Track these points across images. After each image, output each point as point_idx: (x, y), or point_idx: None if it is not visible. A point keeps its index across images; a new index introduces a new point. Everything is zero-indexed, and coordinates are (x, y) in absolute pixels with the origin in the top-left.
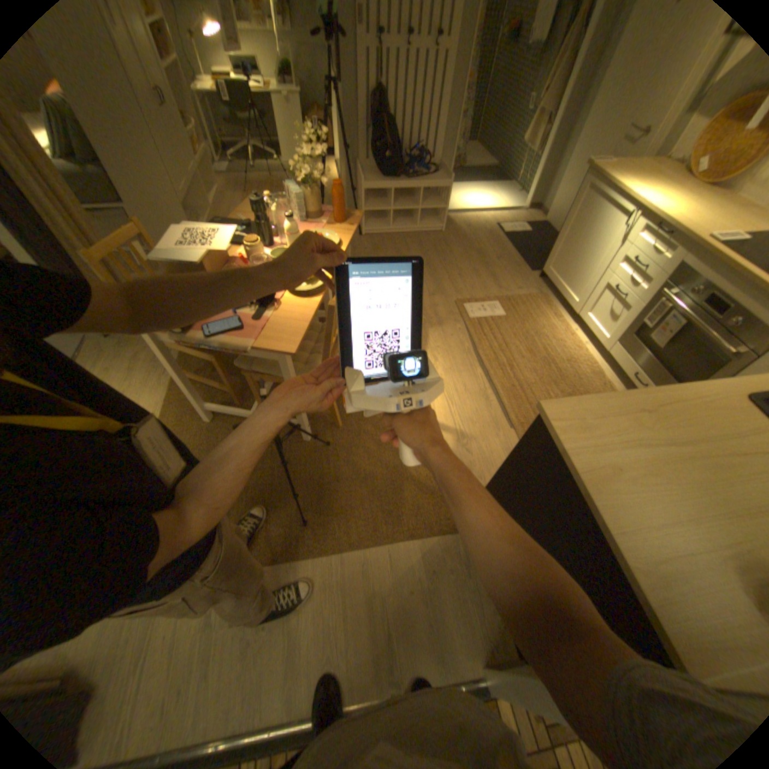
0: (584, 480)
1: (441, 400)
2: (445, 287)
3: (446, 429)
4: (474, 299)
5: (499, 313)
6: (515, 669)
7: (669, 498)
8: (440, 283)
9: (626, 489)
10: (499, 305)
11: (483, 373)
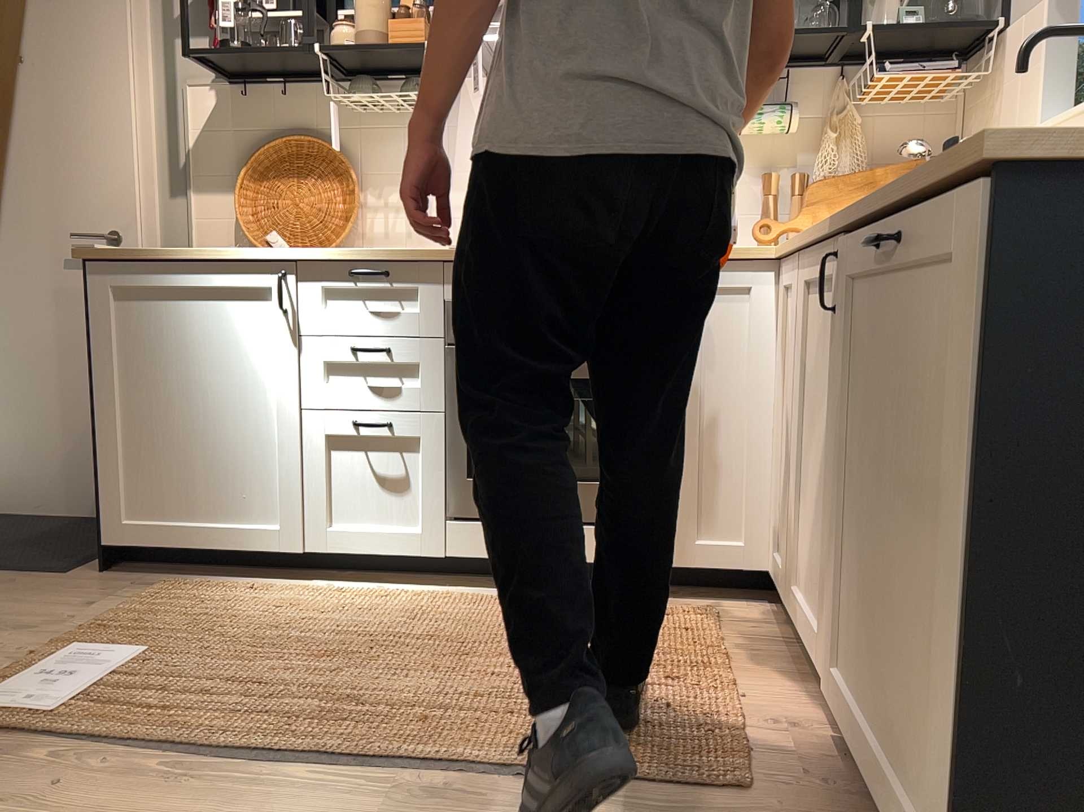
0: None
1: None
2: None
3: None
4: None
5: (123, 657)
6: None
7: None
8: None
9: None
10: (94, 648)
11: (318, 771)
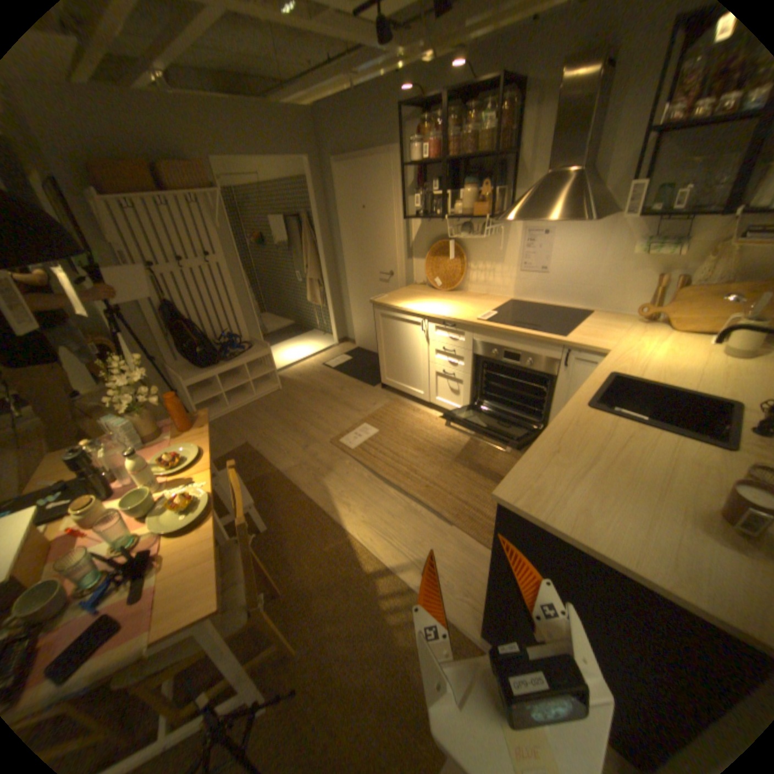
0: (576, 537)
1: (380, 541)
2: (313, 433)
3: (403, 567)
4: (345, 430)
5: (372, 431)
6: None
7: (627, 508)
8: (306, 432)
9: (603, 522)
10: (368, 425)
11: (396, 490)
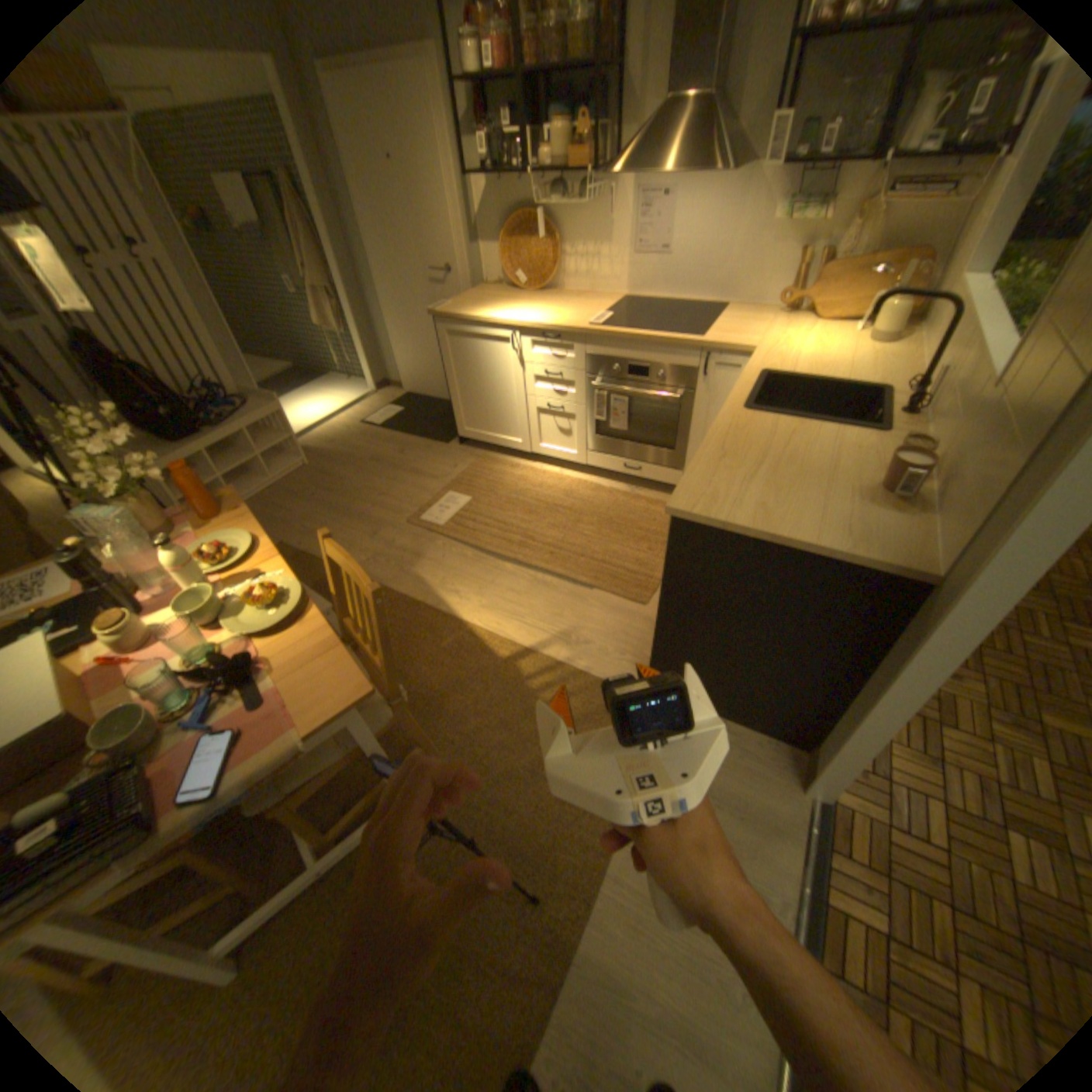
0: (757, 528)
1: (509, 622)
2: (379, 515)
3: (544, 642)
4: (424, 504)
5: (463, 500)
6: (818, 757)
7: (798, 495)
8: (368, 515)
9: (779, 511)
10: (454, 493)
11: (513, 563)
